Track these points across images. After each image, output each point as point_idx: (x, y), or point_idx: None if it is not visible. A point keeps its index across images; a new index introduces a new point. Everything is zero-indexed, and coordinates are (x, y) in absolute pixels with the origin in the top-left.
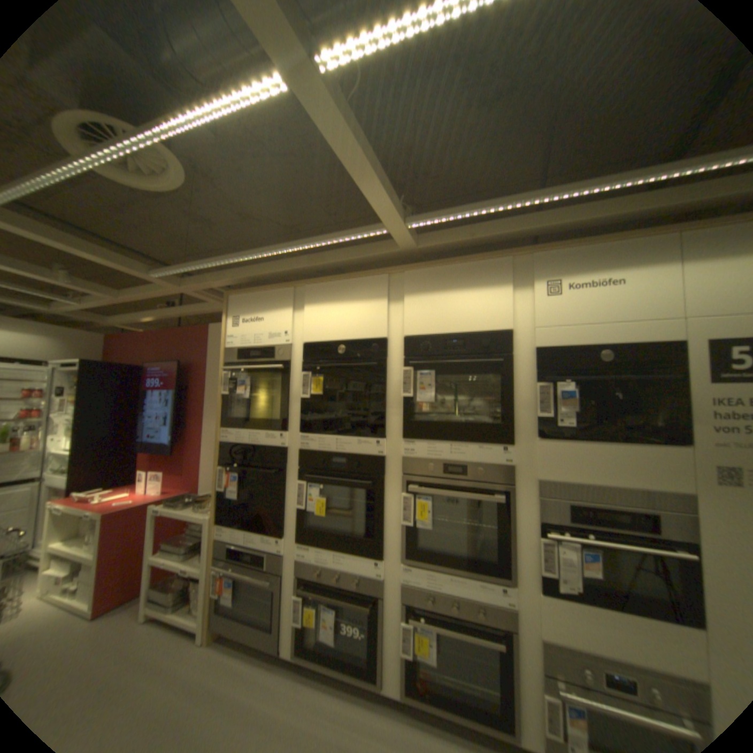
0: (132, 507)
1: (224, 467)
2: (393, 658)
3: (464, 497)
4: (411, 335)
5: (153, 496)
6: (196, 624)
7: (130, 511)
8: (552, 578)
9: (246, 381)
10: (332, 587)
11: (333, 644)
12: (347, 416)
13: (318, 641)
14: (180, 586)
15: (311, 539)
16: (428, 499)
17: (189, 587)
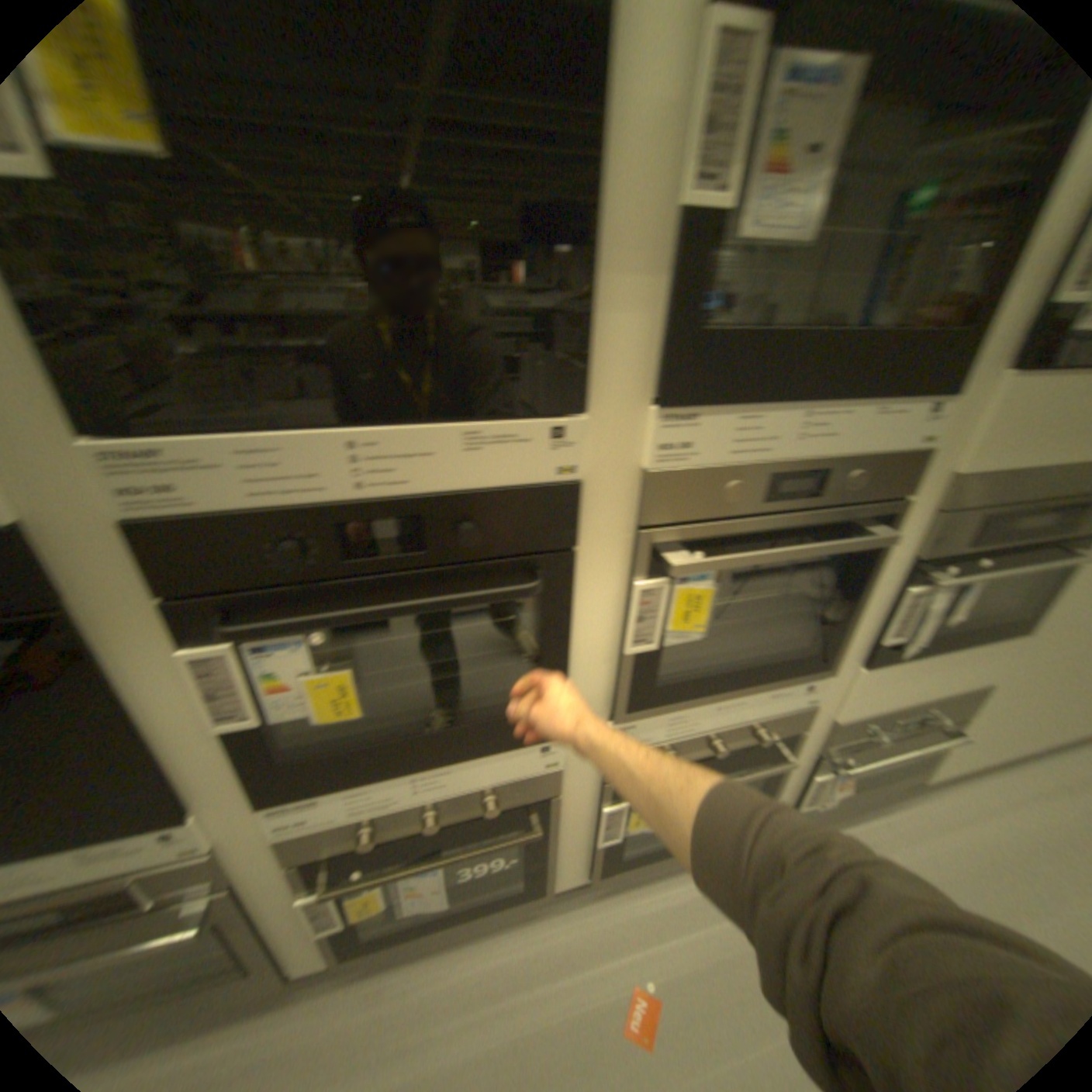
0: None
1: None
2: (575, 849)
3: (819, 550)
4: None
5: None
6: None
7: None
8: (899, 641)
9: None
10: (421, 830)
11: (445, 905)
12: (366, 304)
13: (398, 911)
14: None
15: (320, 774)
16: (708, 573)
17: None
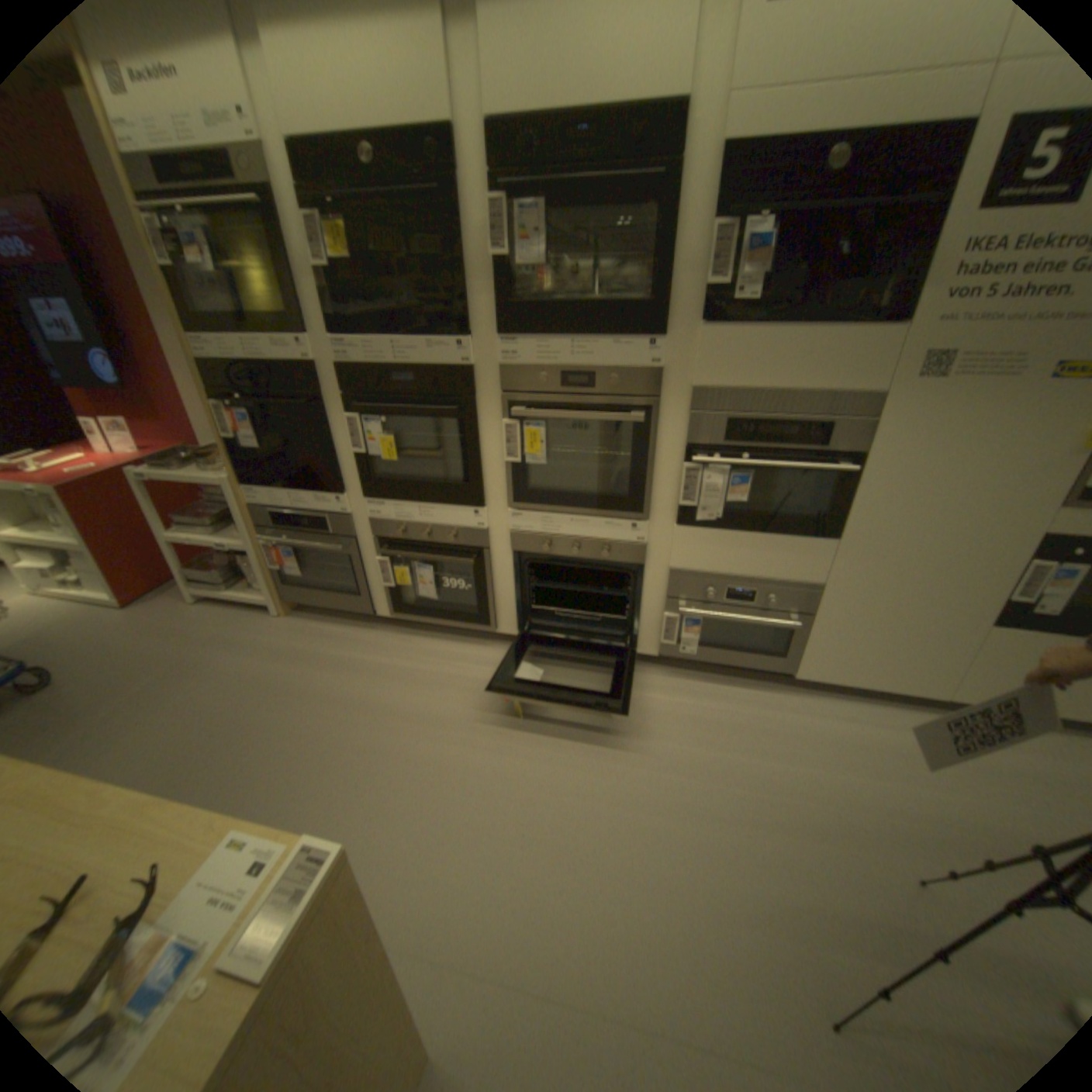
0: (98, 472)
1: (218, 401)
2: (506, 601)
3: (588, 418)
4: (497, 114)
5: (126, 454)
6: (262, 597)
7: (98, 479)
8: (690, 505)
9: (194, 235)
10: (424, 542)
11: (435, 597)
12: (402, 299)
13: (419, 596)
14: (225, 562)
15: (384, 491)
16: (539, 425)
17: (237, 561)
